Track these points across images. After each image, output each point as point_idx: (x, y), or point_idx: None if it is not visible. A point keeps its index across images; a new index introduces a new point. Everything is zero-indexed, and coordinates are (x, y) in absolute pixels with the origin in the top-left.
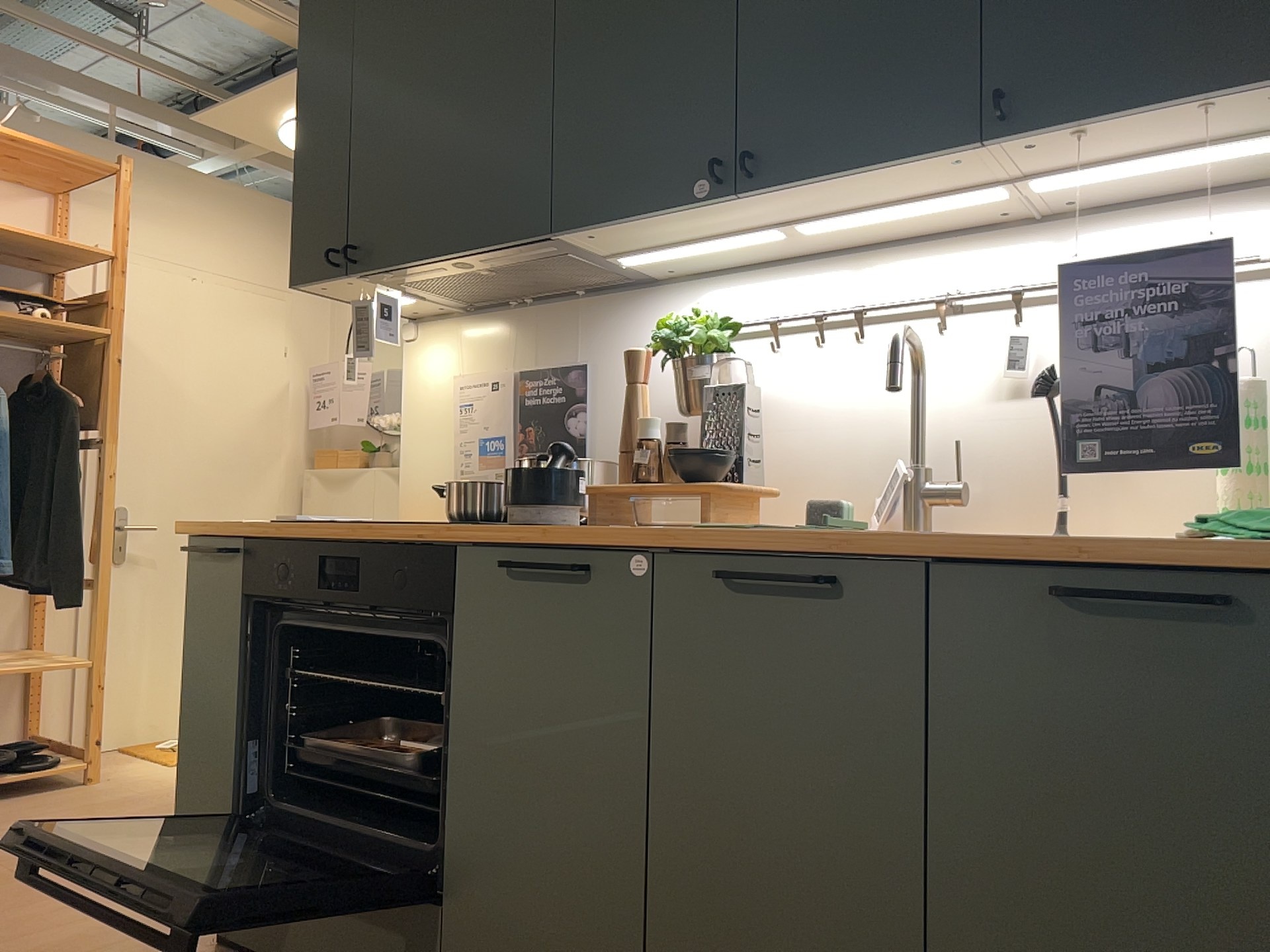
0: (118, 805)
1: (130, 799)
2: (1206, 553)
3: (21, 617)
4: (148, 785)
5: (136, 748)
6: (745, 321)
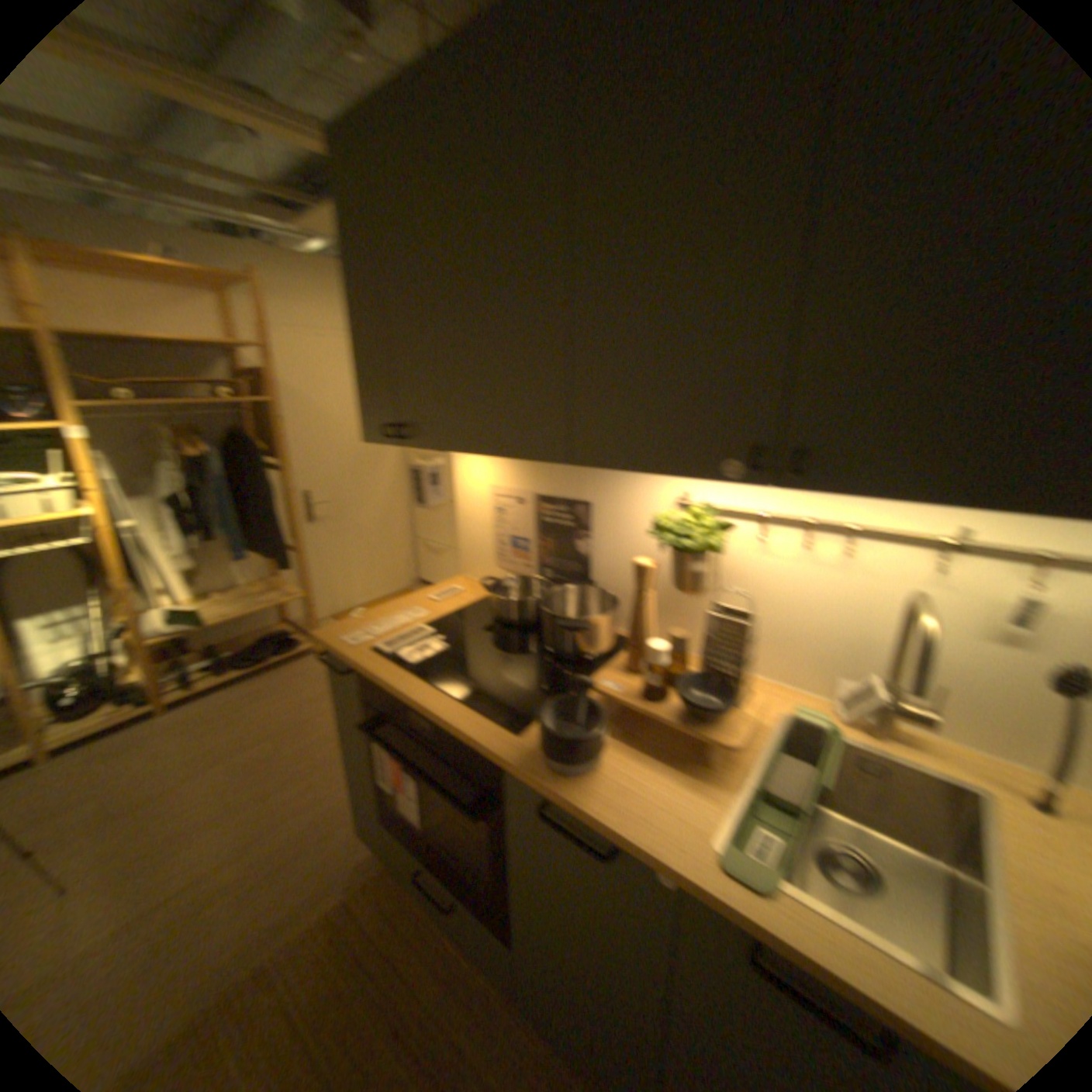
0: None
1: None
2: None
3: (260, 562)
4: None
5: None
6: (733, 510)
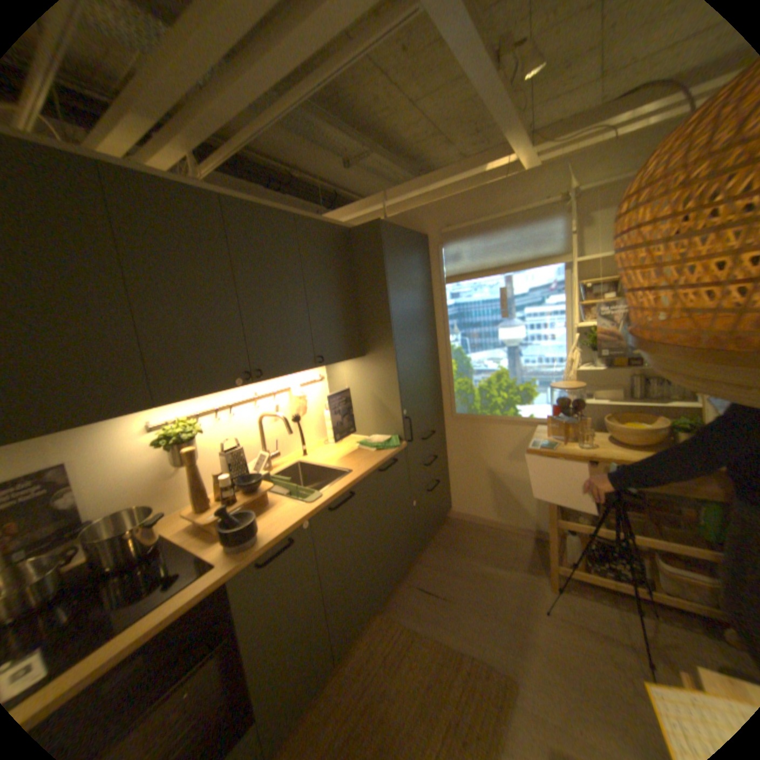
0: None
1: None
2: (393, 454)
3: None
4: None
5: None
6: (186, 418)
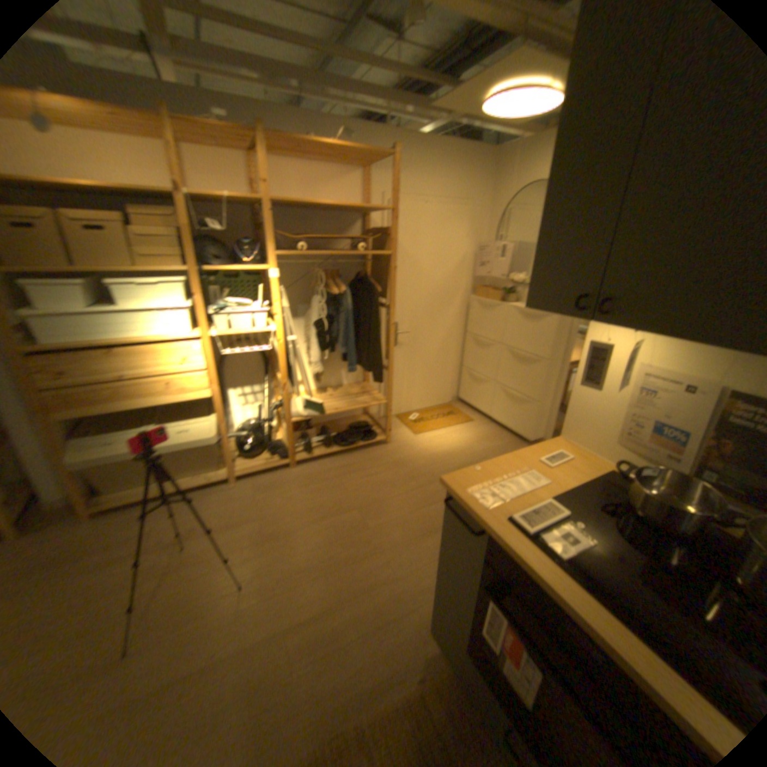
0: (399, 466)
1: (403, 461)
2: None
3: (362, 370)
4: (409, 450)
5: (403, 418)
6: None
